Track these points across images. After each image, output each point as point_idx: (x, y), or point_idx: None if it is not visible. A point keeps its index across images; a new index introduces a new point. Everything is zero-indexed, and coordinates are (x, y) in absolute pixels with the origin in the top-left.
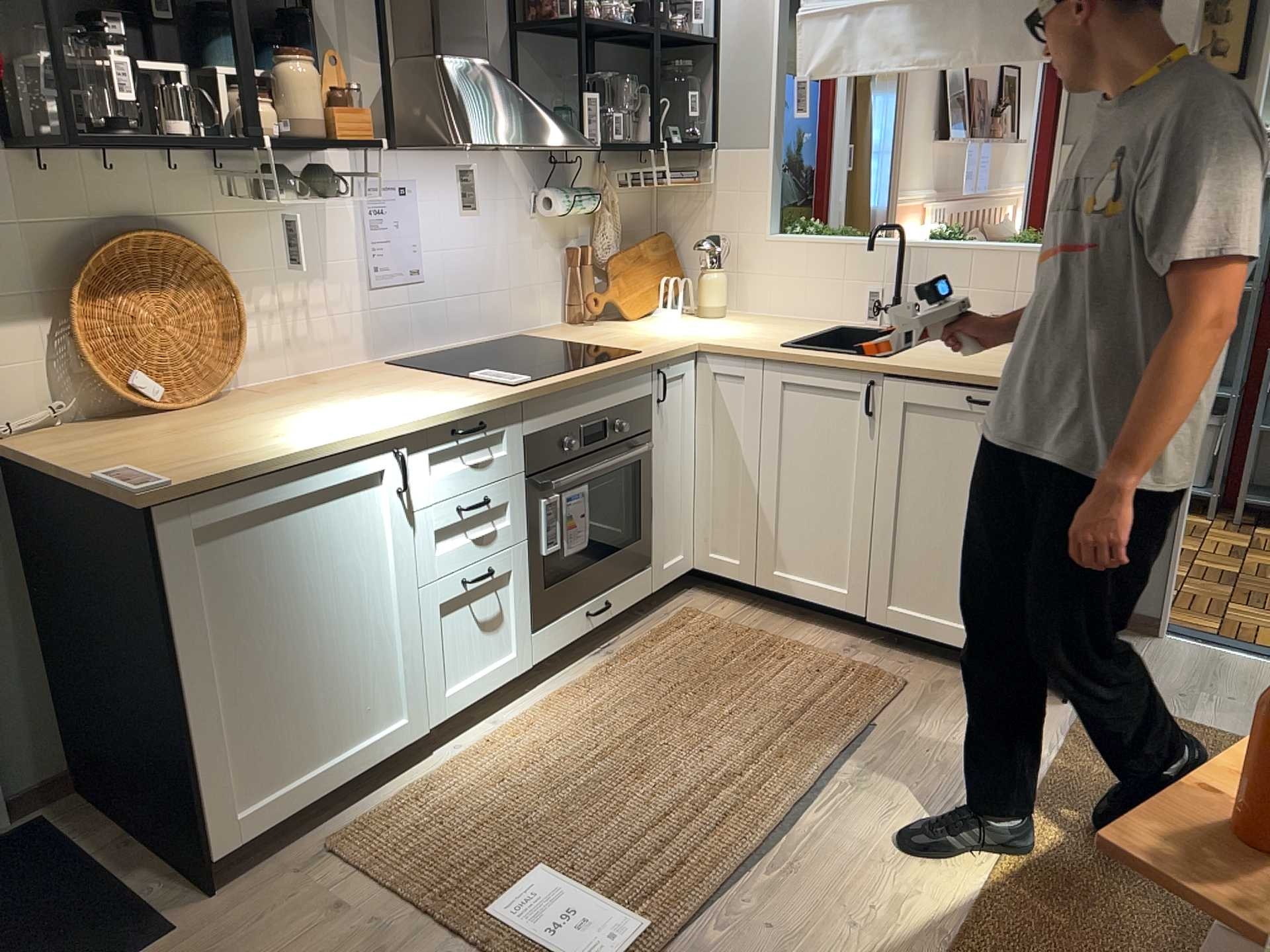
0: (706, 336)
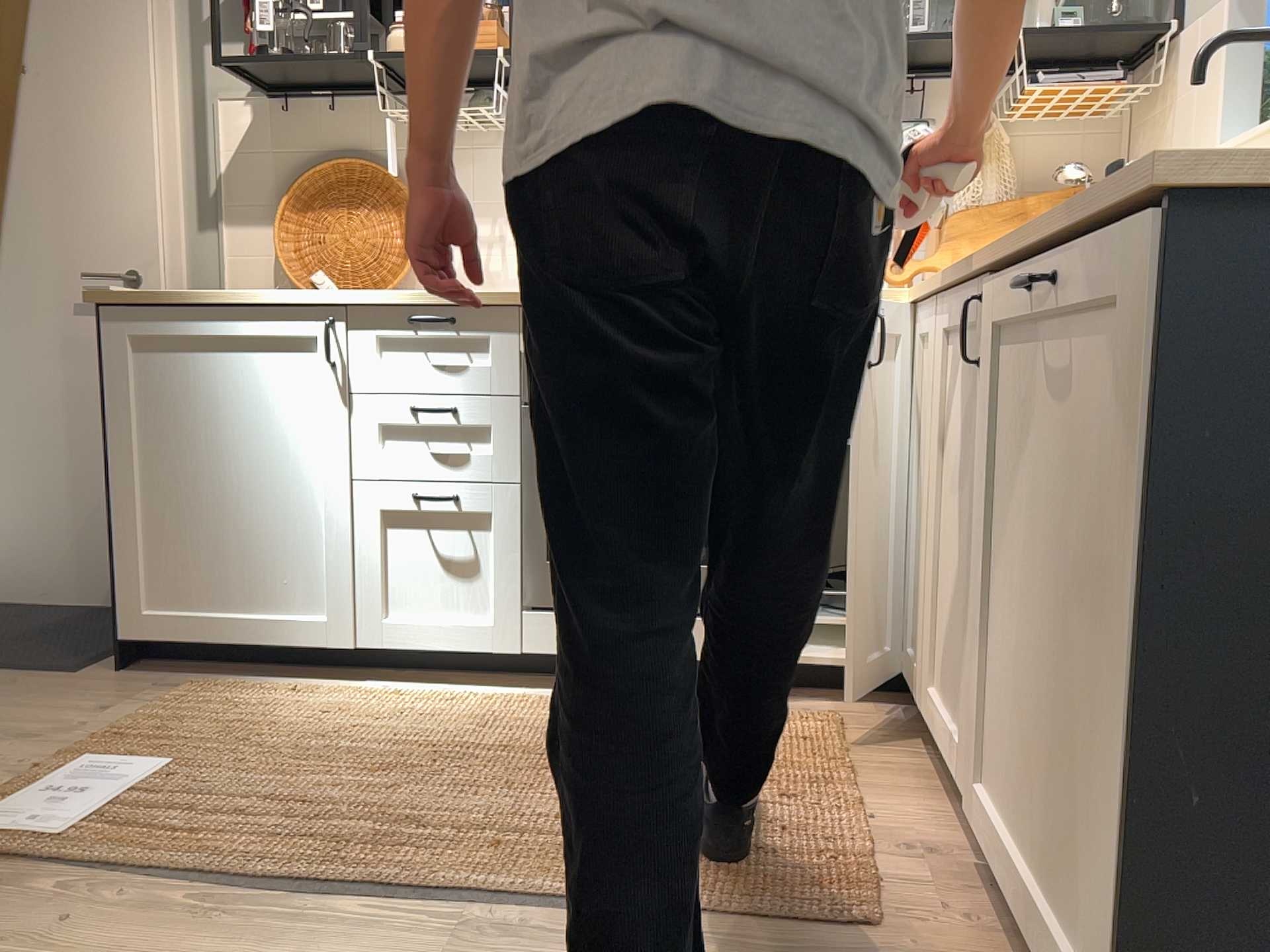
0: None
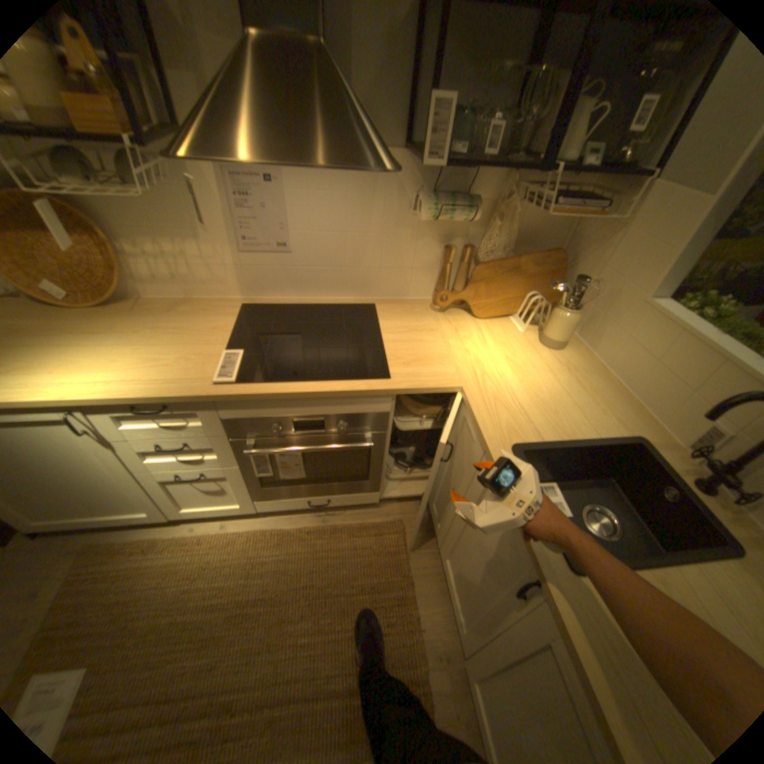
0: (486, 378)
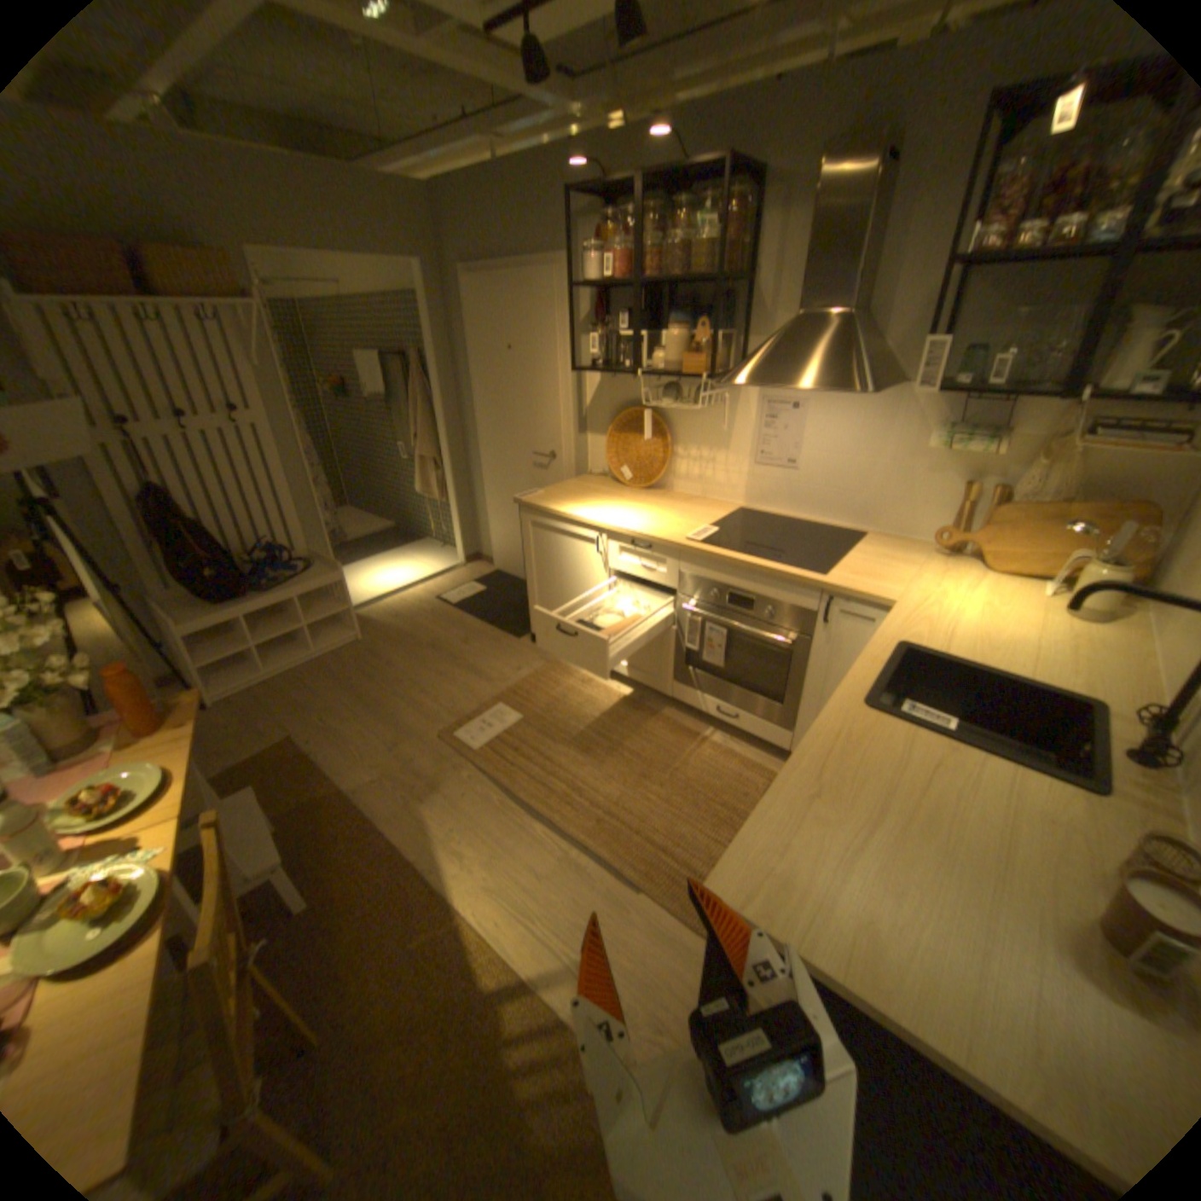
0: (936, 606)
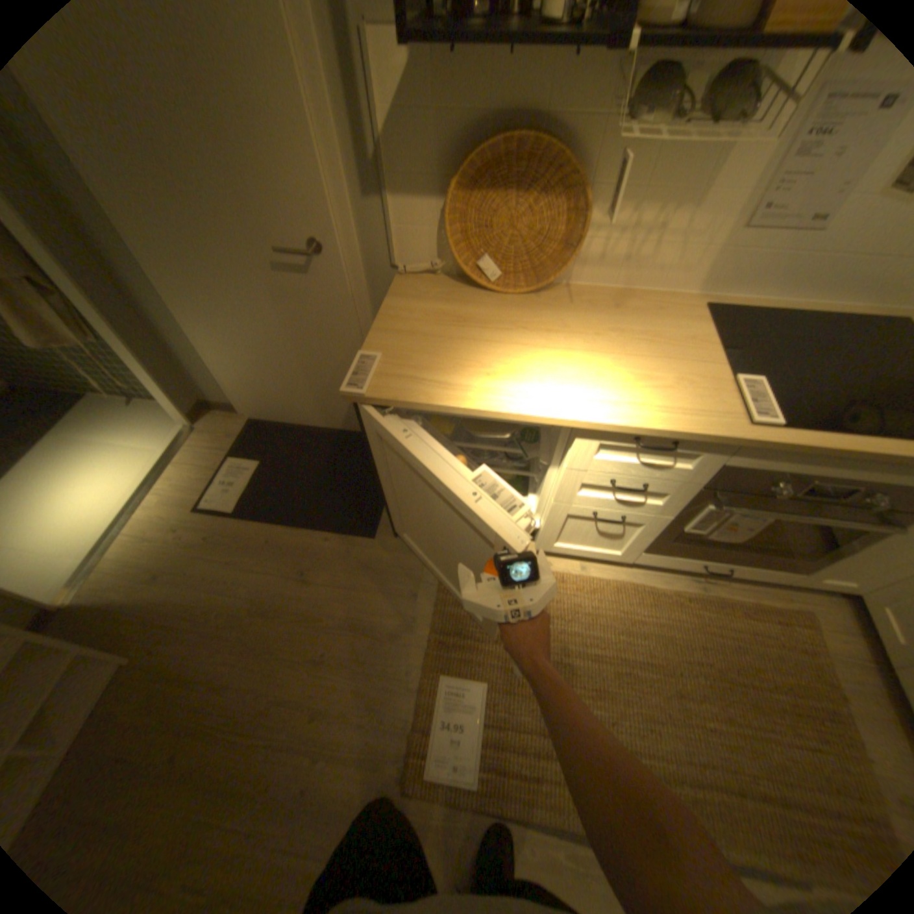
0: None
